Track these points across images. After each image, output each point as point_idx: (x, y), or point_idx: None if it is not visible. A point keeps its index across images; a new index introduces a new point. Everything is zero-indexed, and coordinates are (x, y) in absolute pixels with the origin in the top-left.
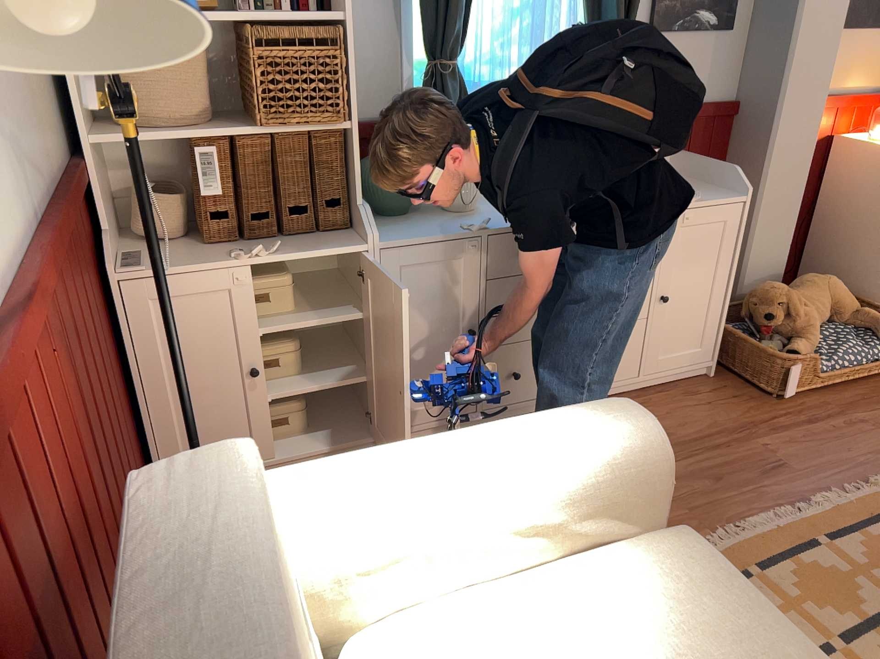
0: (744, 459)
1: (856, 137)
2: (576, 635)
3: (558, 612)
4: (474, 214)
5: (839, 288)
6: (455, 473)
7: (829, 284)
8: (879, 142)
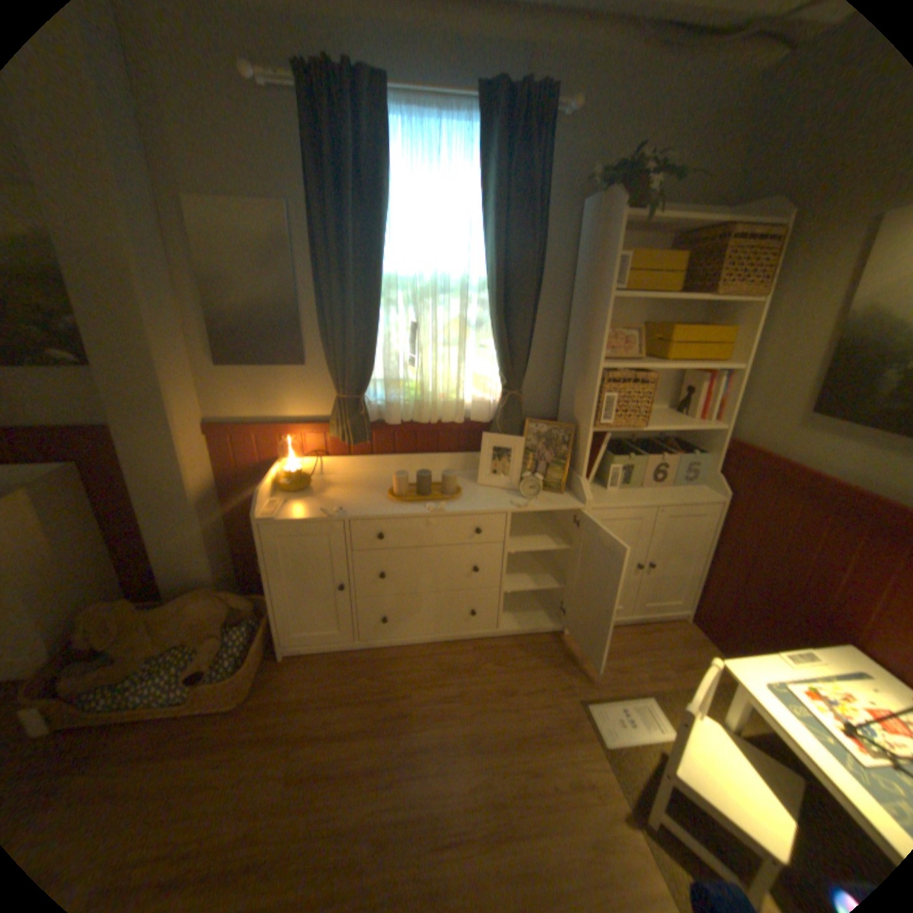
0: None
1: (299, 462)
2: None
3: None
4: None
5: (192, 615)
6: None
7: (185, 609)
8: (284, 473)
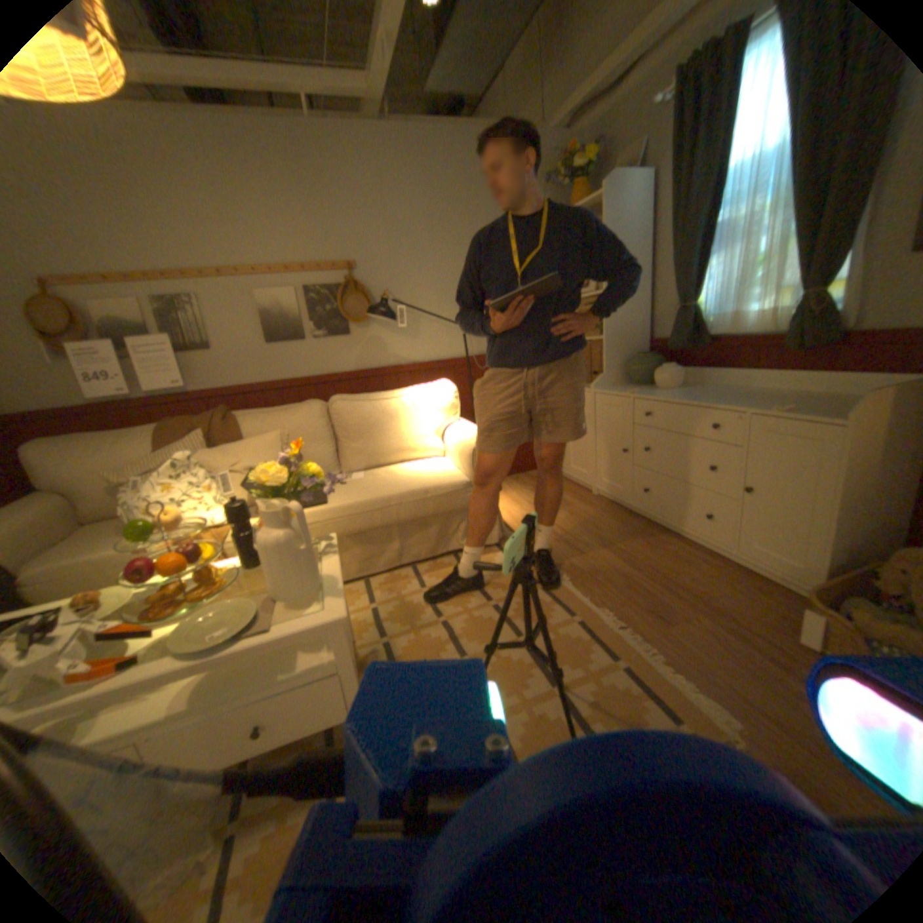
0: (667, 605)
1: None
2: (427, 467)
3: (435, 465)
4: (659, 390)
5: None
6: (457, 428)
7: None
8: None
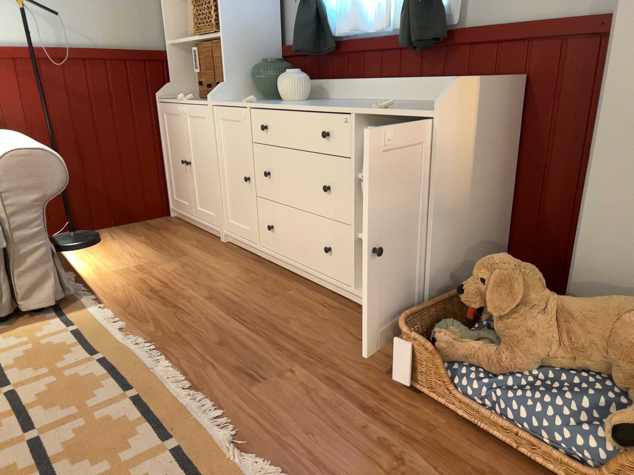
0: (261, 359)
1: None
2: None
3: None
4: (280, 102)
5: None
6: None
7: (631, 312)
8: None
